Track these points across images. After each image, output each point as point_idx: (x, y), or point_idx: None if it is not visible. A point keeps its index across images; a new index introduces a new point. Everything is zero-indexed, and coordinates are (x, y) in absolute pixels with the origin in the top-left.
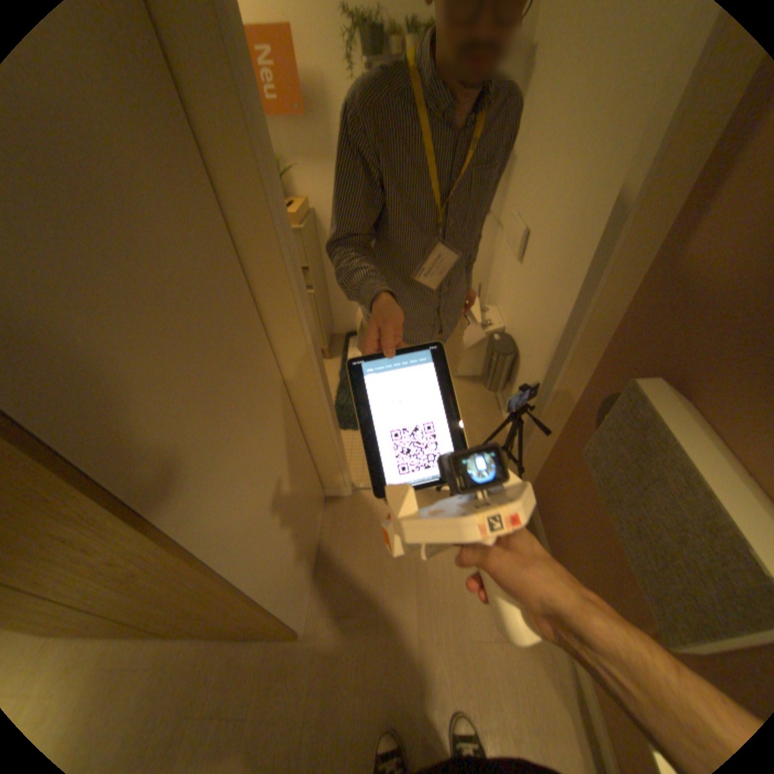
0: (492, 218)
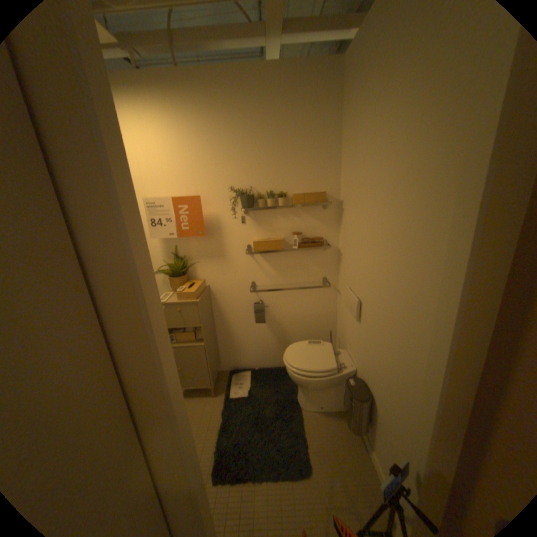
0: (332, 287)
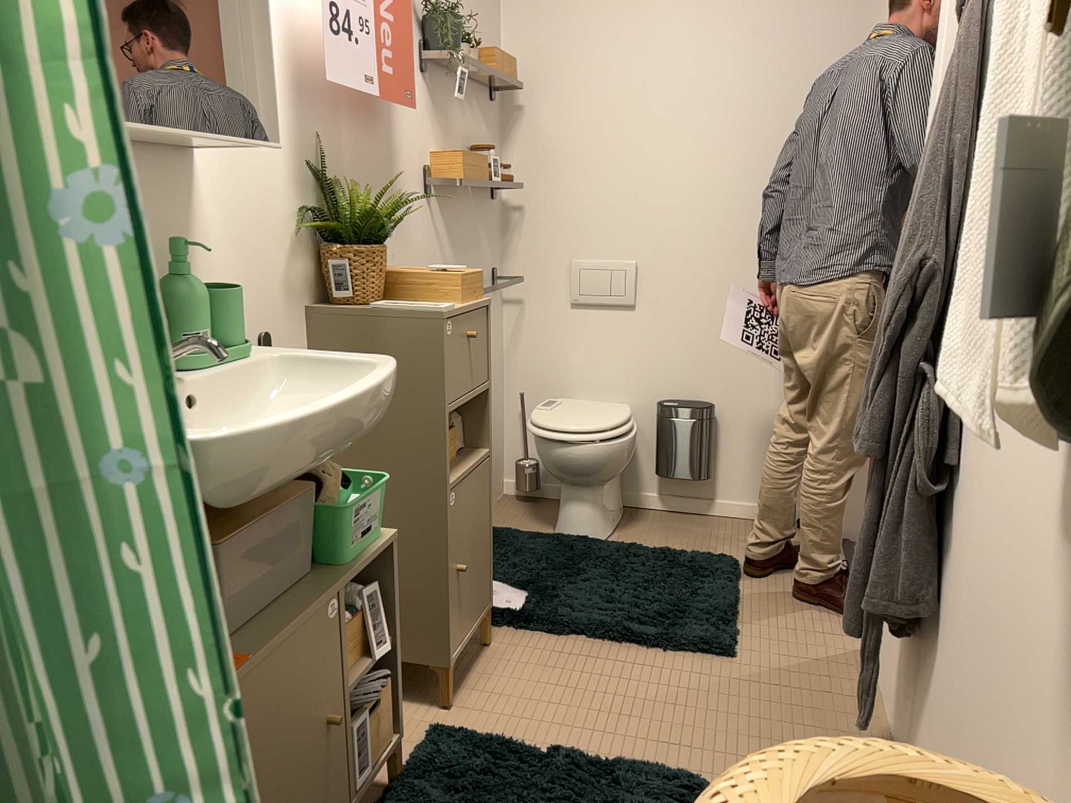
0: (500, 296)
